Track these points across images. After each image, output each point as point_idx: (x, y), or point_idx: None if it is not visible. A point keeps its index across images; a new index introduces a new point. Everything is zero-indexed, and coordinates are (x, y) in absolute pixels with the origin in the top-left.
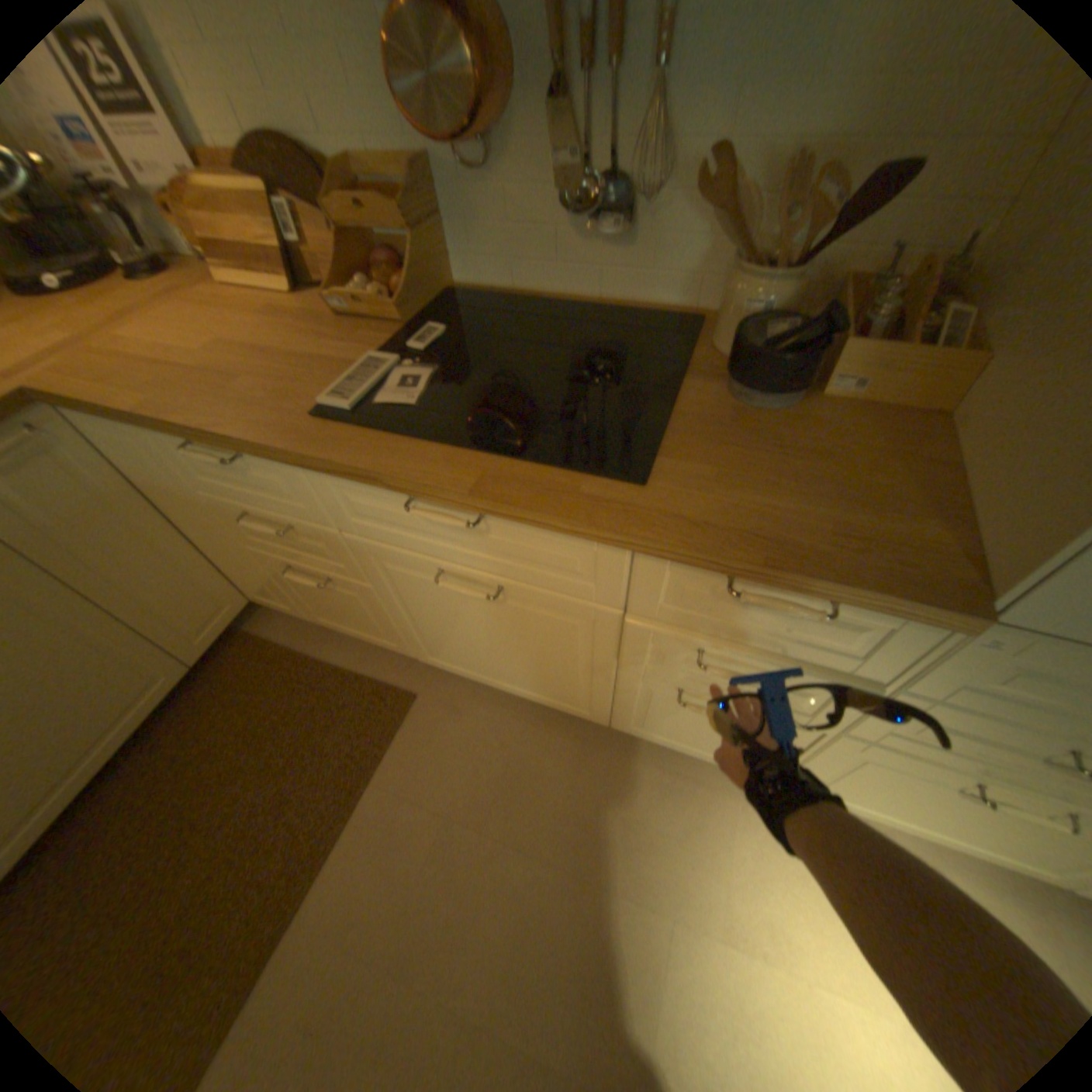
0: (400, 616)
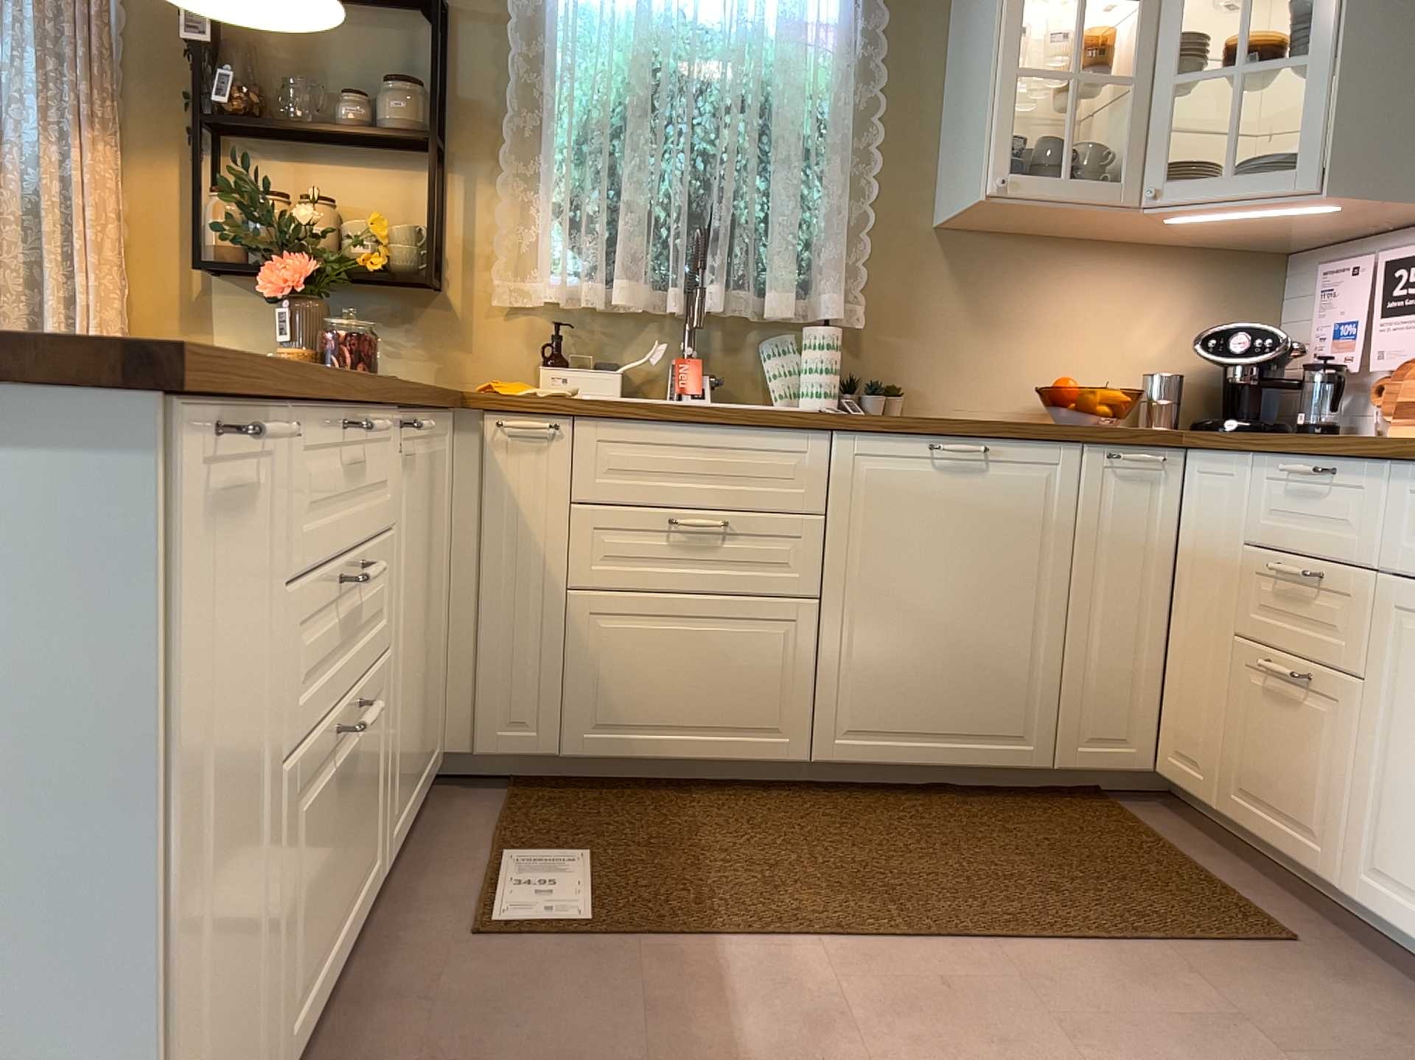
0: (1372, 755)
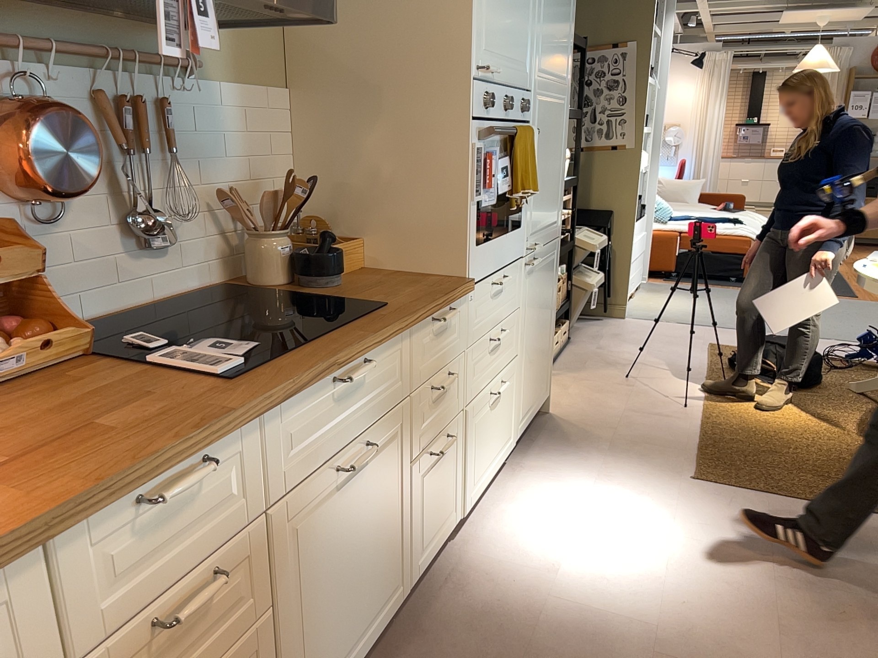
0: (286, 646)
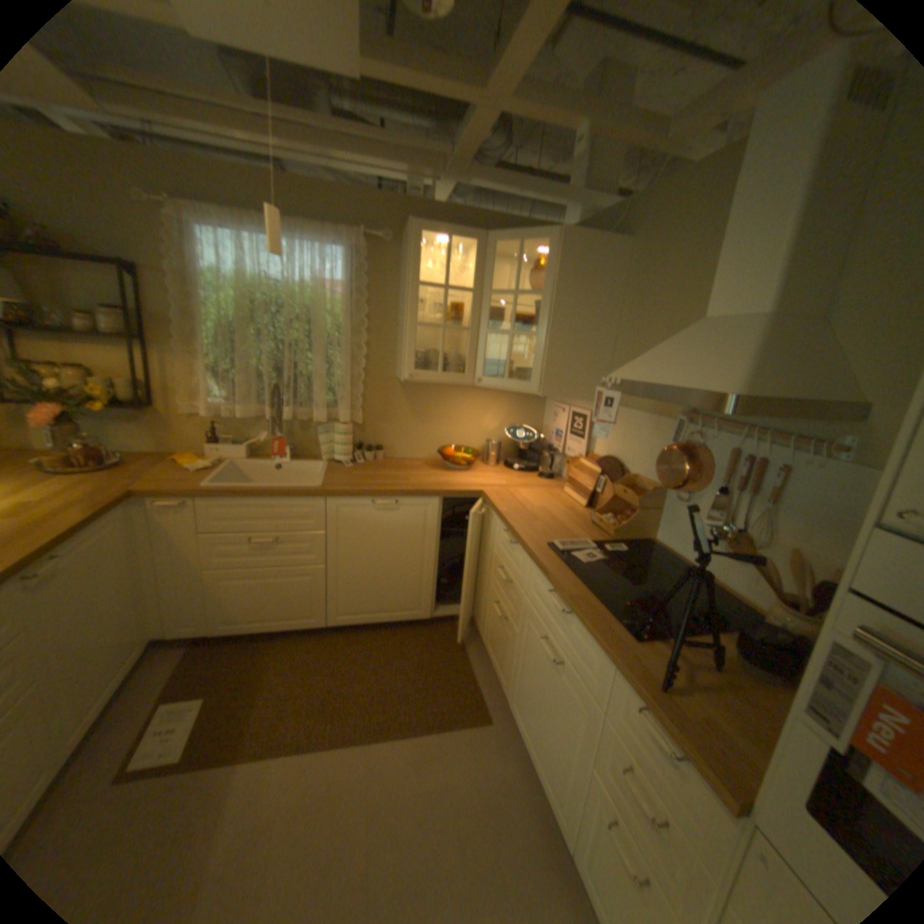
0: (518, 664)
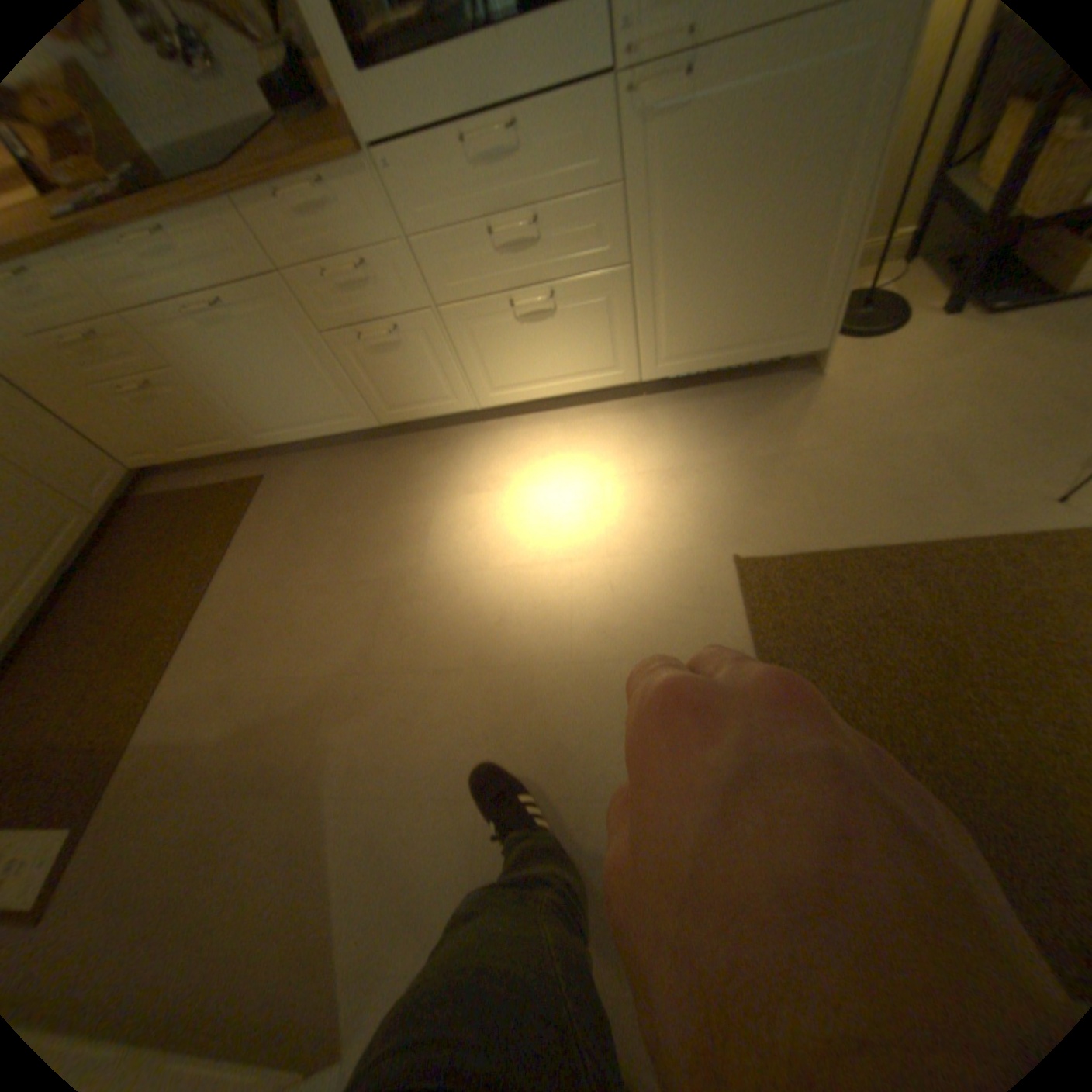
0: (206, 395)
